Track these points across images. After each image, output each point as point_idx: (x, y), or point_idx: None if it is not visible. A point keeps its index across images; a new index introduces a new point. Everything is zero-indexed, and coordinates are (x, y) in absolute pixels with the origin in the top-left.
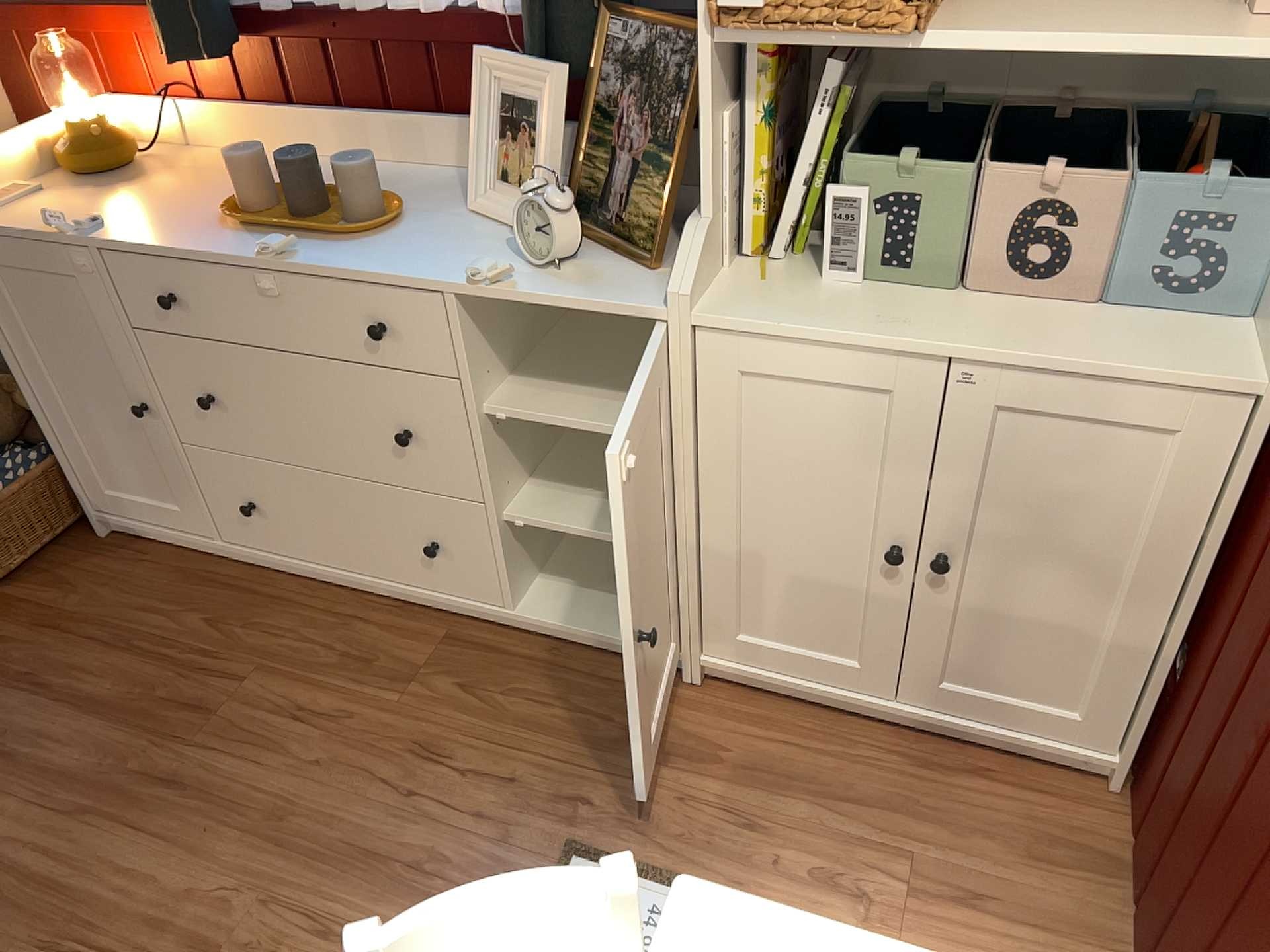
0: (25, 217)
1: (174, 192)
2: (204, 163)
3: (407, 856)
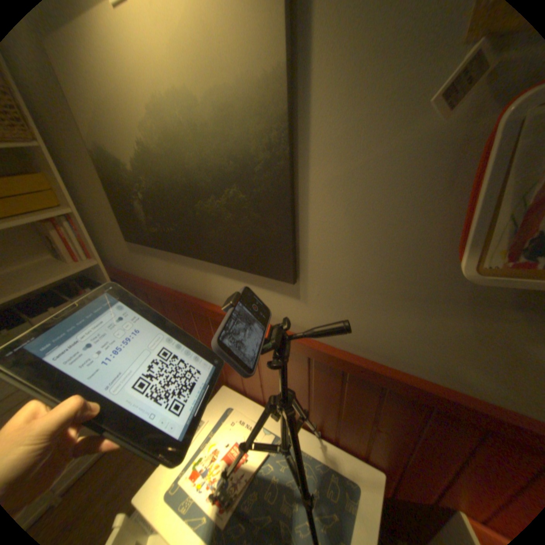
0: None
1: None
2: None
3: None
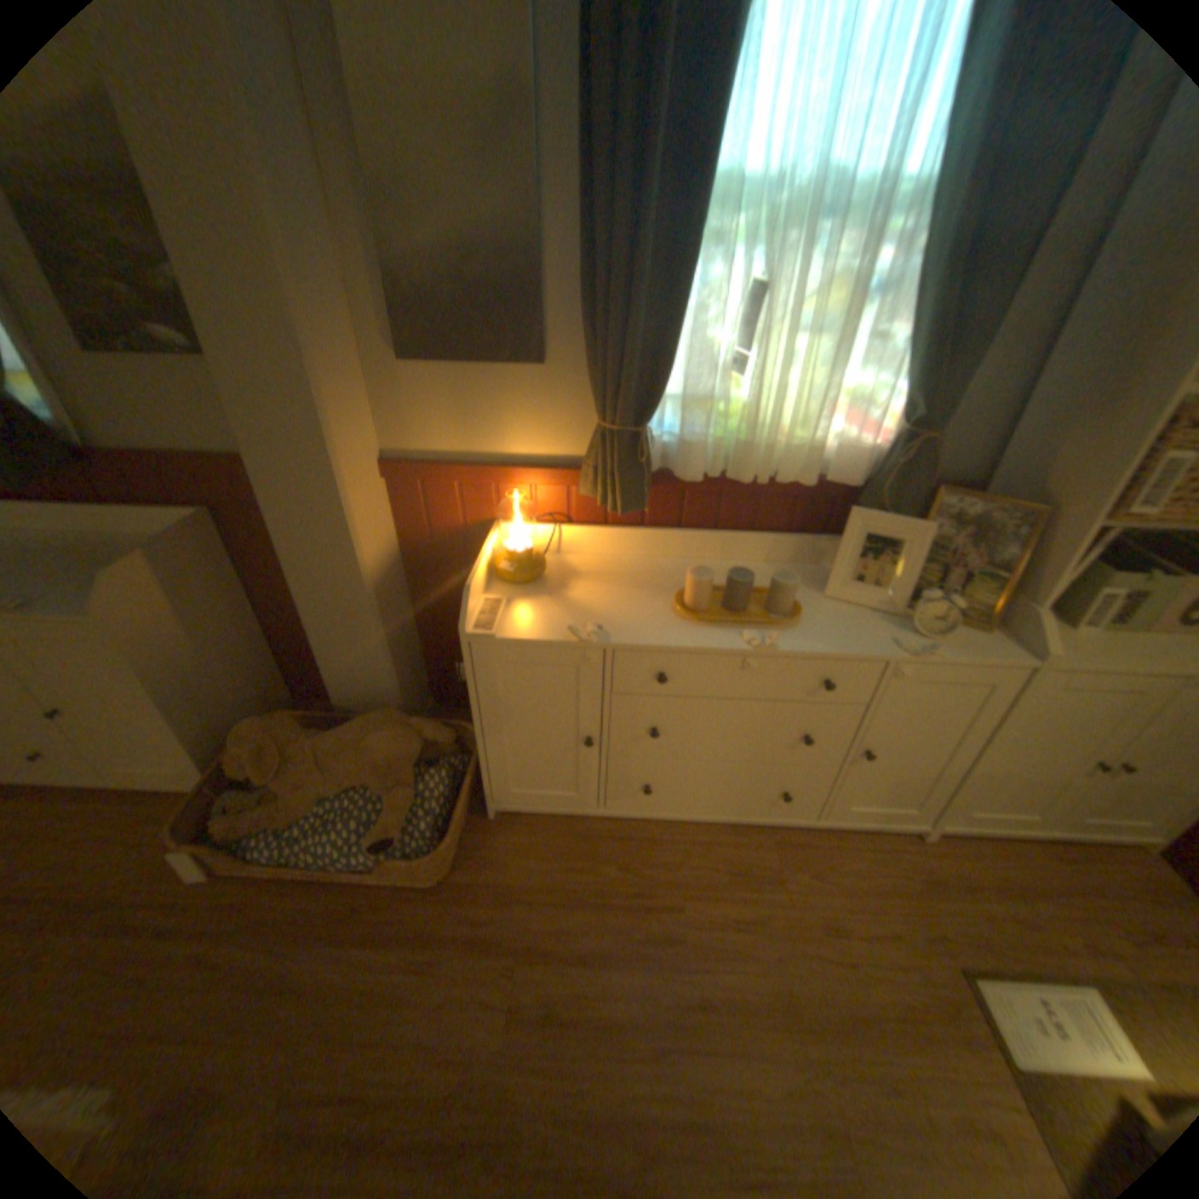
0: (528, 627)
1: (607, 595)
2: (589, 568)
3: (887, 1015)
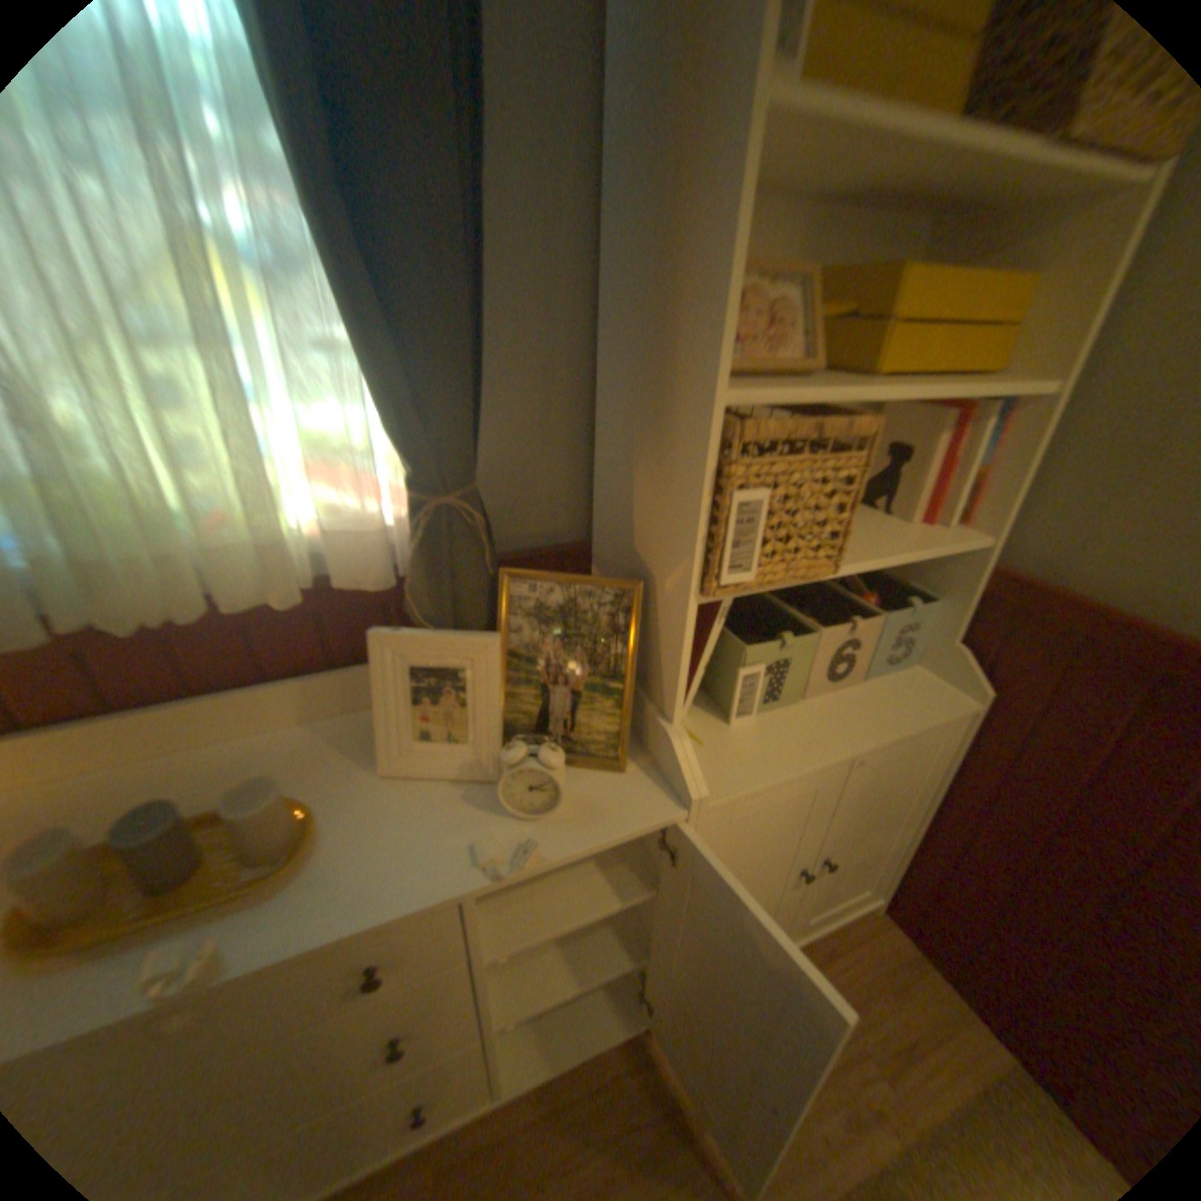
0: None
1: None
2: None
3: None
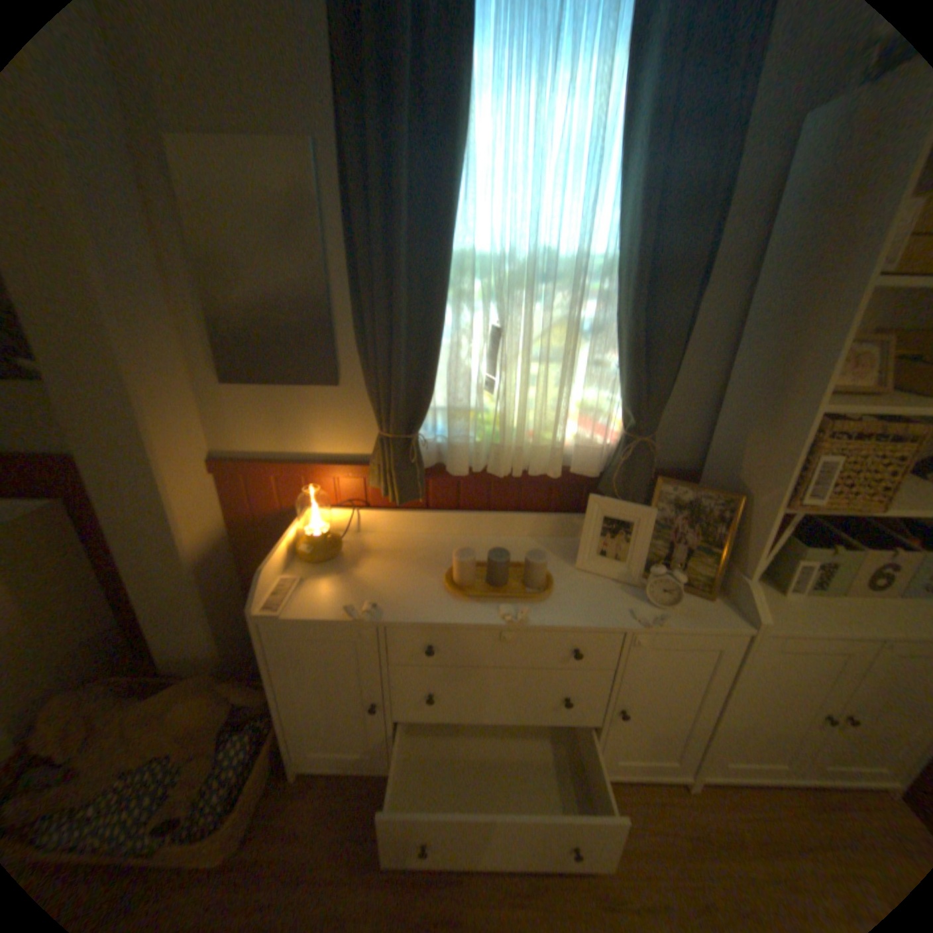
0: (311, 607)
1: (390, 572)
2: (381, 545)
3: None
